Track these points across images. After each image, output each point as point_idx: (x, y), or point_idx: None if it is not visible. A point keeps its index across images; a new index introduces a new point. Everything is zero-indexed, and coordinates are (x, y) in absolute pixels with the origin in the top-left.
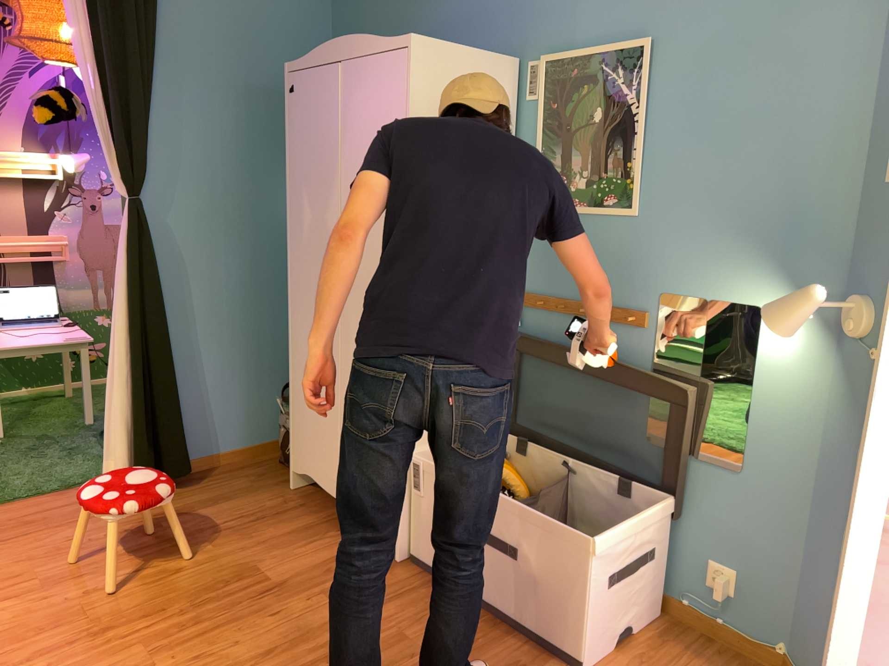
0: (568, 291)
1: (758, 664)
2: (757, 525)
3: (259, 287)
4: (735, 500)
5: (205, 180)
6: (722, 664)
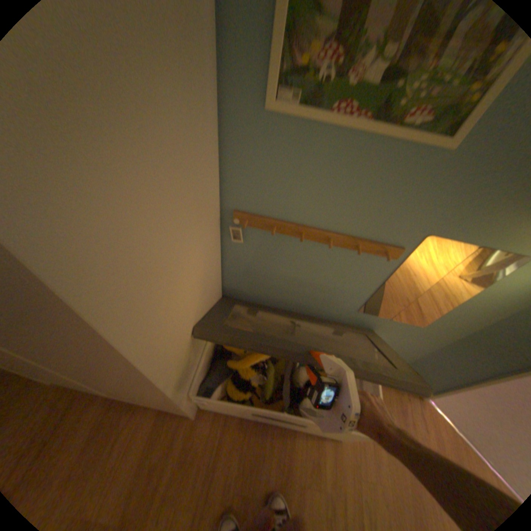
0: (311, 218)
1: None
2: (419, 341)
3: None
4: (411, 334)
5: None
6: None
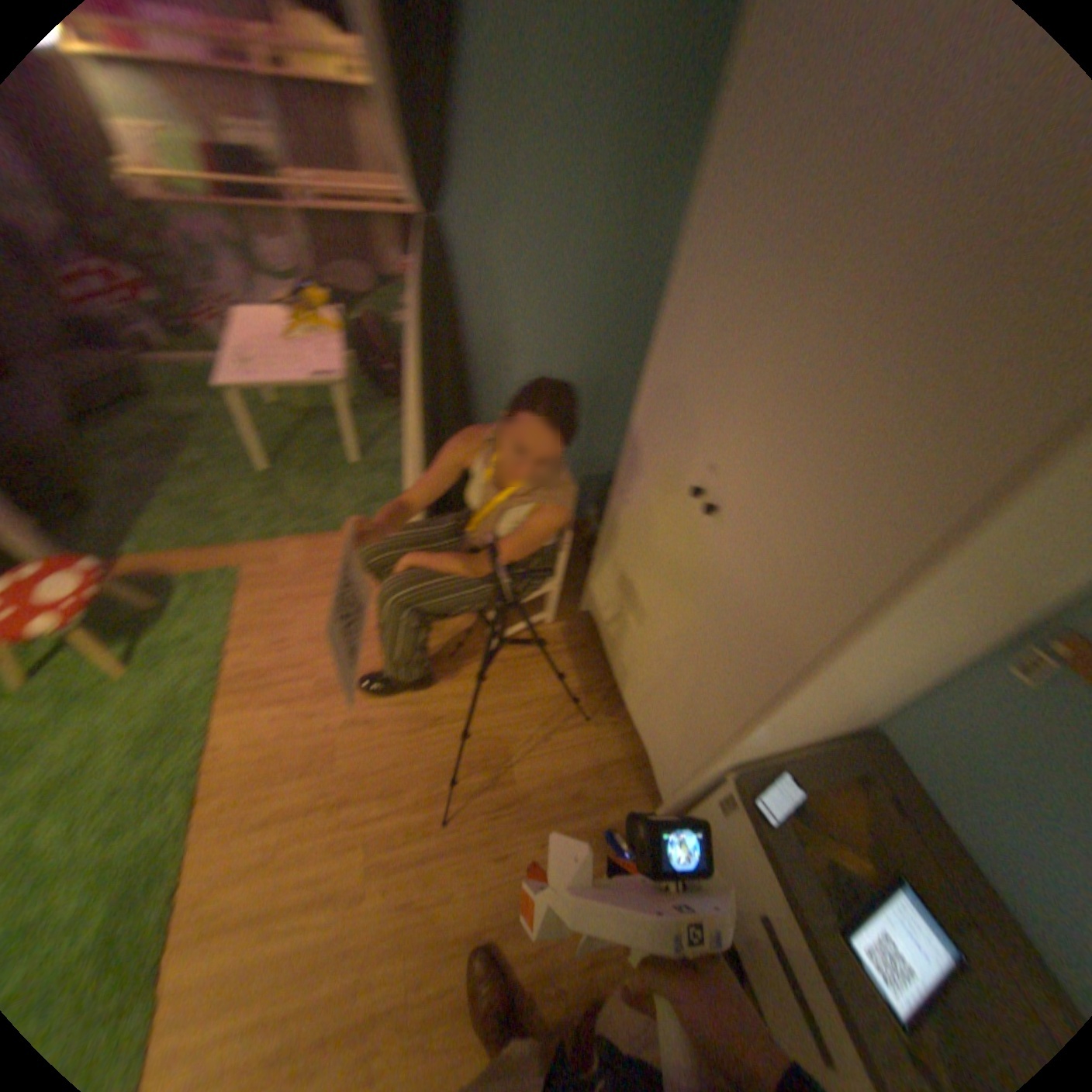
0: None
1: None
2: None
3: (606, 360)
4: None
5: (556, 178)
6: None
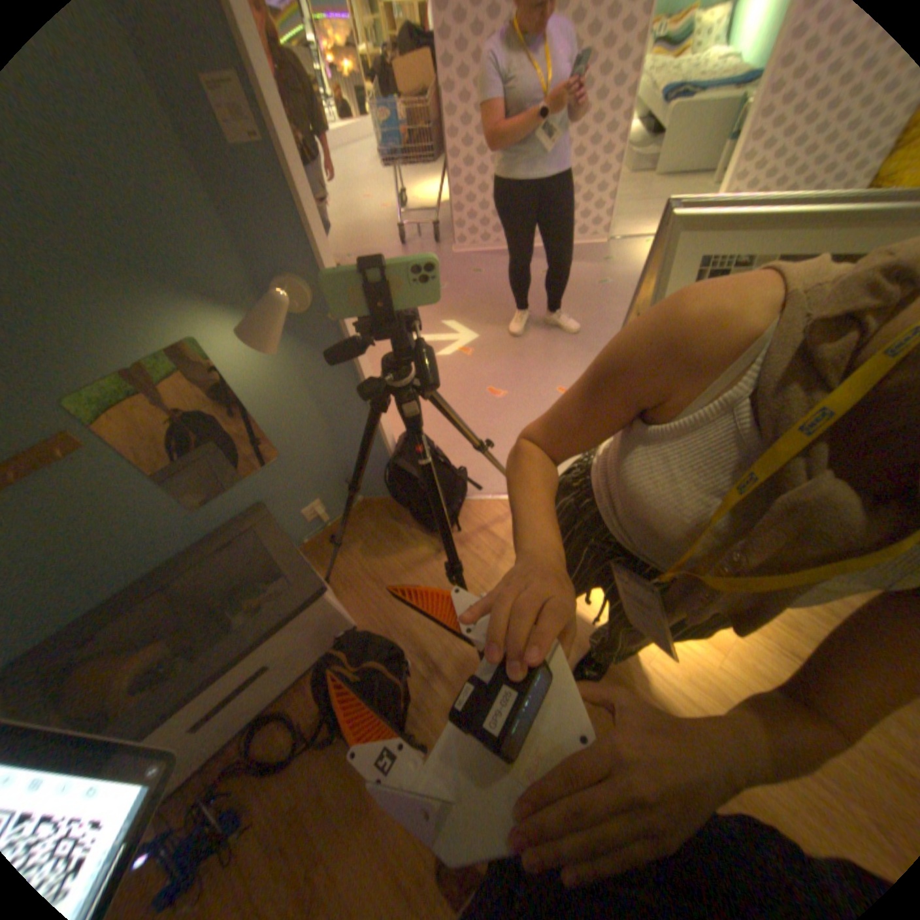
0: None
1: (359, 515)
2: (310, 469)
3: None
4: (289, 472)
5: None
6: (356, 536)
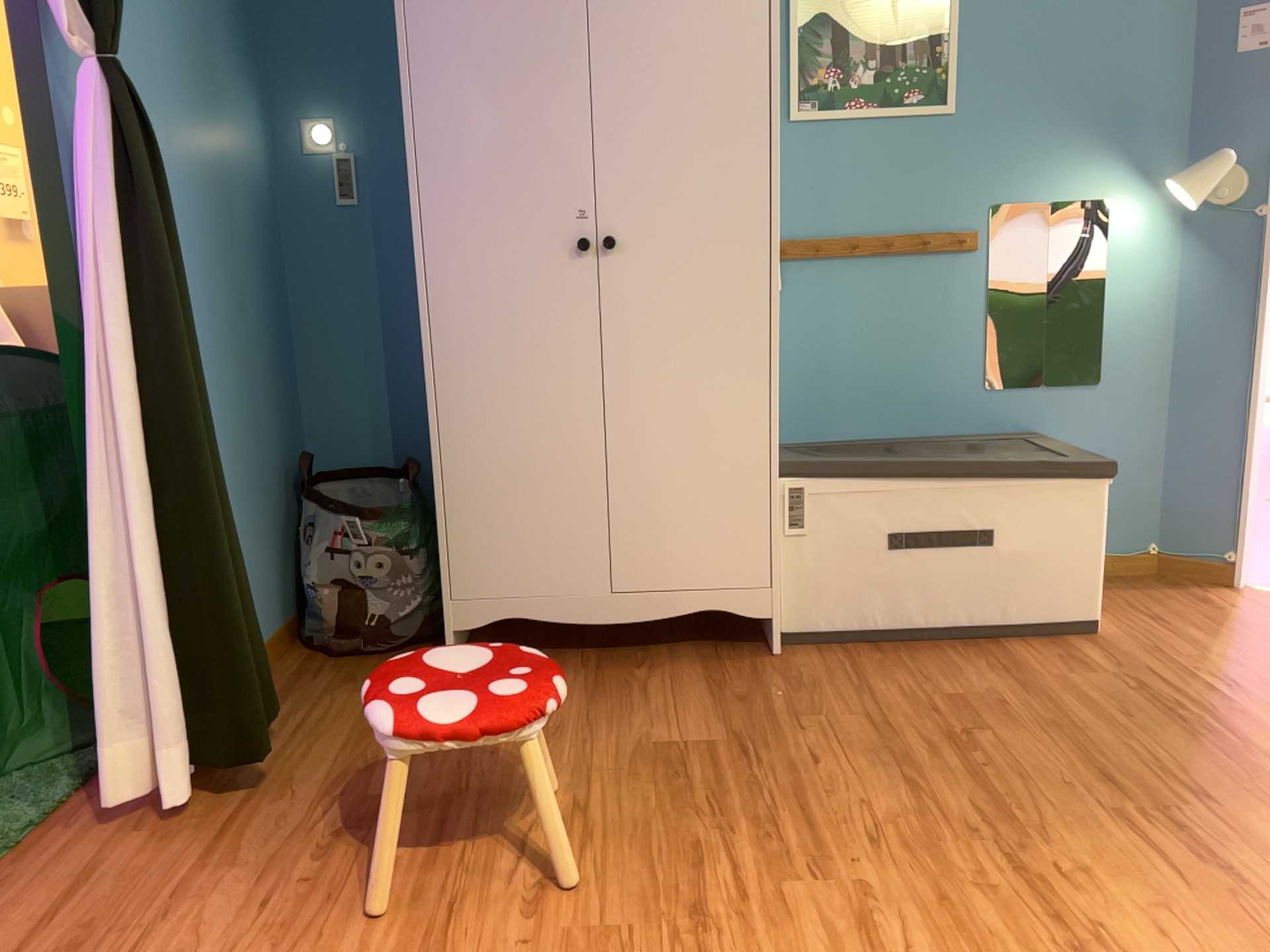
0: (856, 226)
1: (1140, 575)
2: (1119, 434)
3: (233, 310)
4: (1095, 418)
5: (147, 61)
6: (1126, 586)
